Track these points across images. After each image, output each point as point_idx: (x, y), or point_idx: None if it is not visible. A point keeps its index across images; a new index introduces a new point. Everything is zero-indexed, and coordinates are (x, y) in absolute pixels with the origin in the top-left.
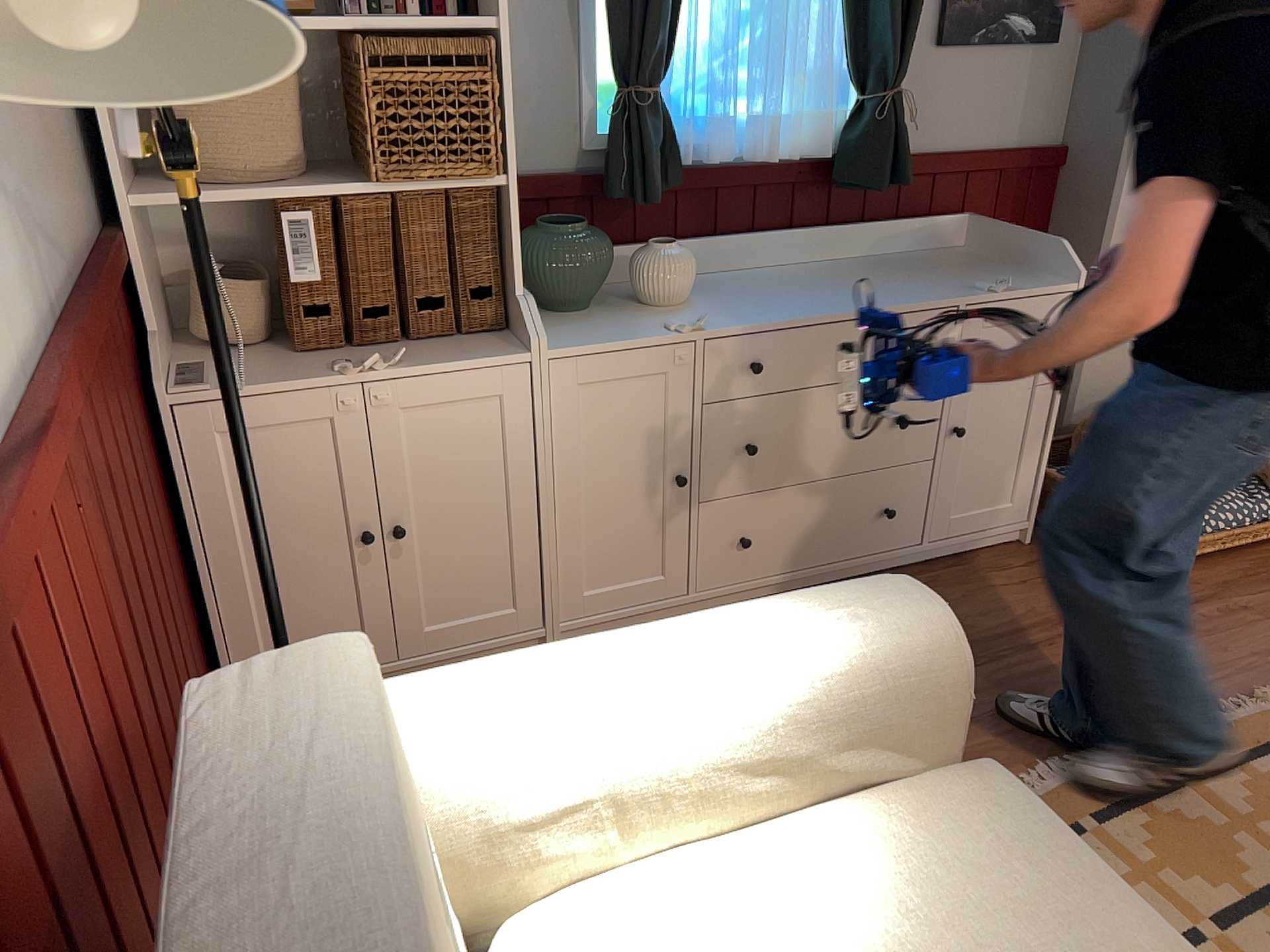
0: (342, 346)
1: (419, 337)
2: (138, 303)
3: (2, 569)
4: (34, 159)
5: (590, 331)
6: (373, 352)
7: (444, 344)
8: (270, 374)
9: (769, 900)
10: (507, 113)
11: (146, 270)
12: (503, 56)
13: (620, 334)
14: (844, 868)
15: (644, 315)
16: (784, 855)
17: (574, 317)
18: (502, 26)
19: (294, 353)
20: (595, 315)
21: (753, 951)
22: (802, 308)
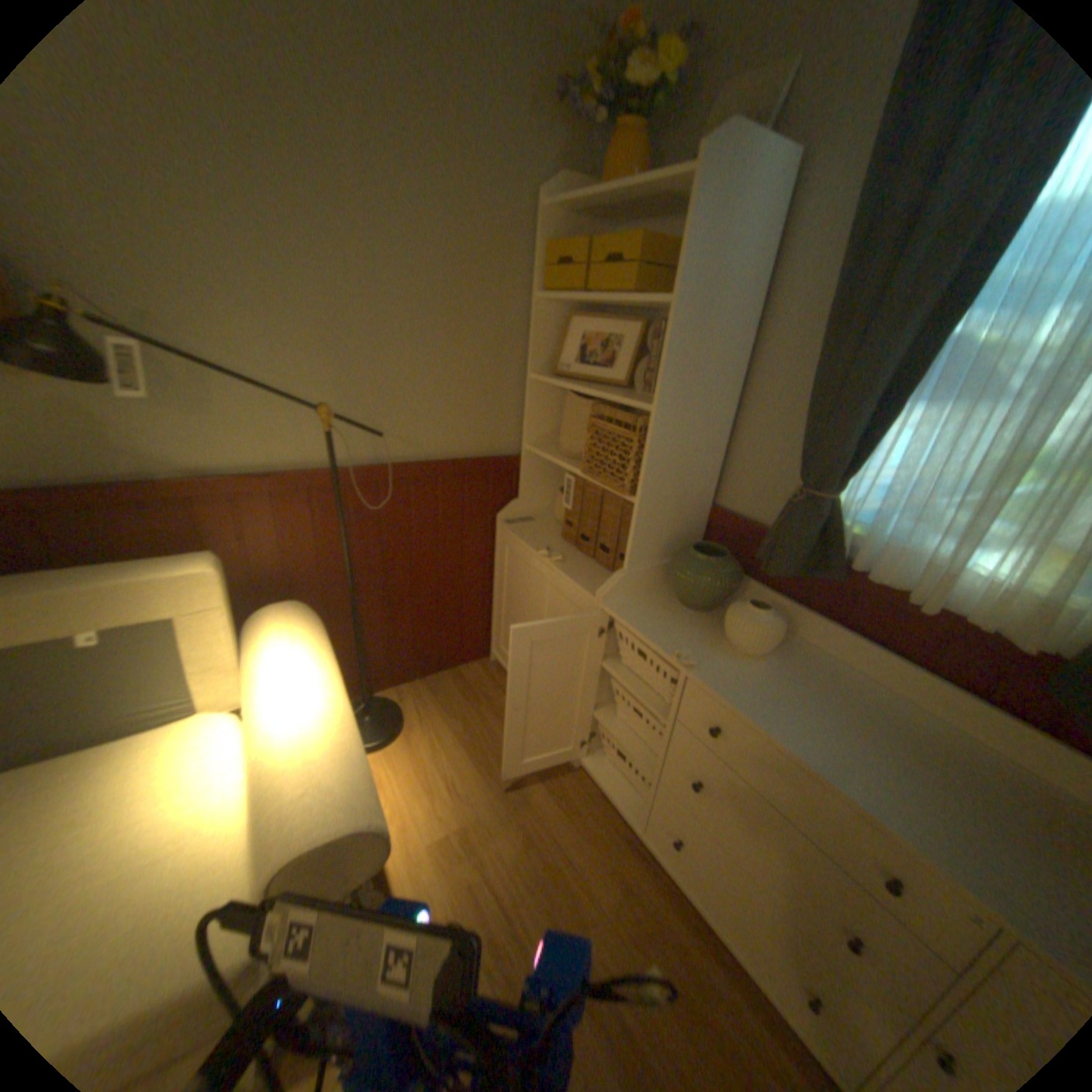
0: (575, 545)
1: (599, 562)
2: (520, 485)
3: (223, 500)
4: (426, 413)
5: (654, 617)
6: (575, 554)
7: (599, 571)
8: (534, 536)
9: (188, 810)
10: (648, 462)
11: (532, 474)
12: (654, 427)
13: (655, 631)
14: (189, 847)
15: (705, 639)
16: (216, 817)
17: (675, 609)
18: (658, 410)
19: (561, 536)
20: (688, 617)
21: (160, 804)
22: (804, 736)
